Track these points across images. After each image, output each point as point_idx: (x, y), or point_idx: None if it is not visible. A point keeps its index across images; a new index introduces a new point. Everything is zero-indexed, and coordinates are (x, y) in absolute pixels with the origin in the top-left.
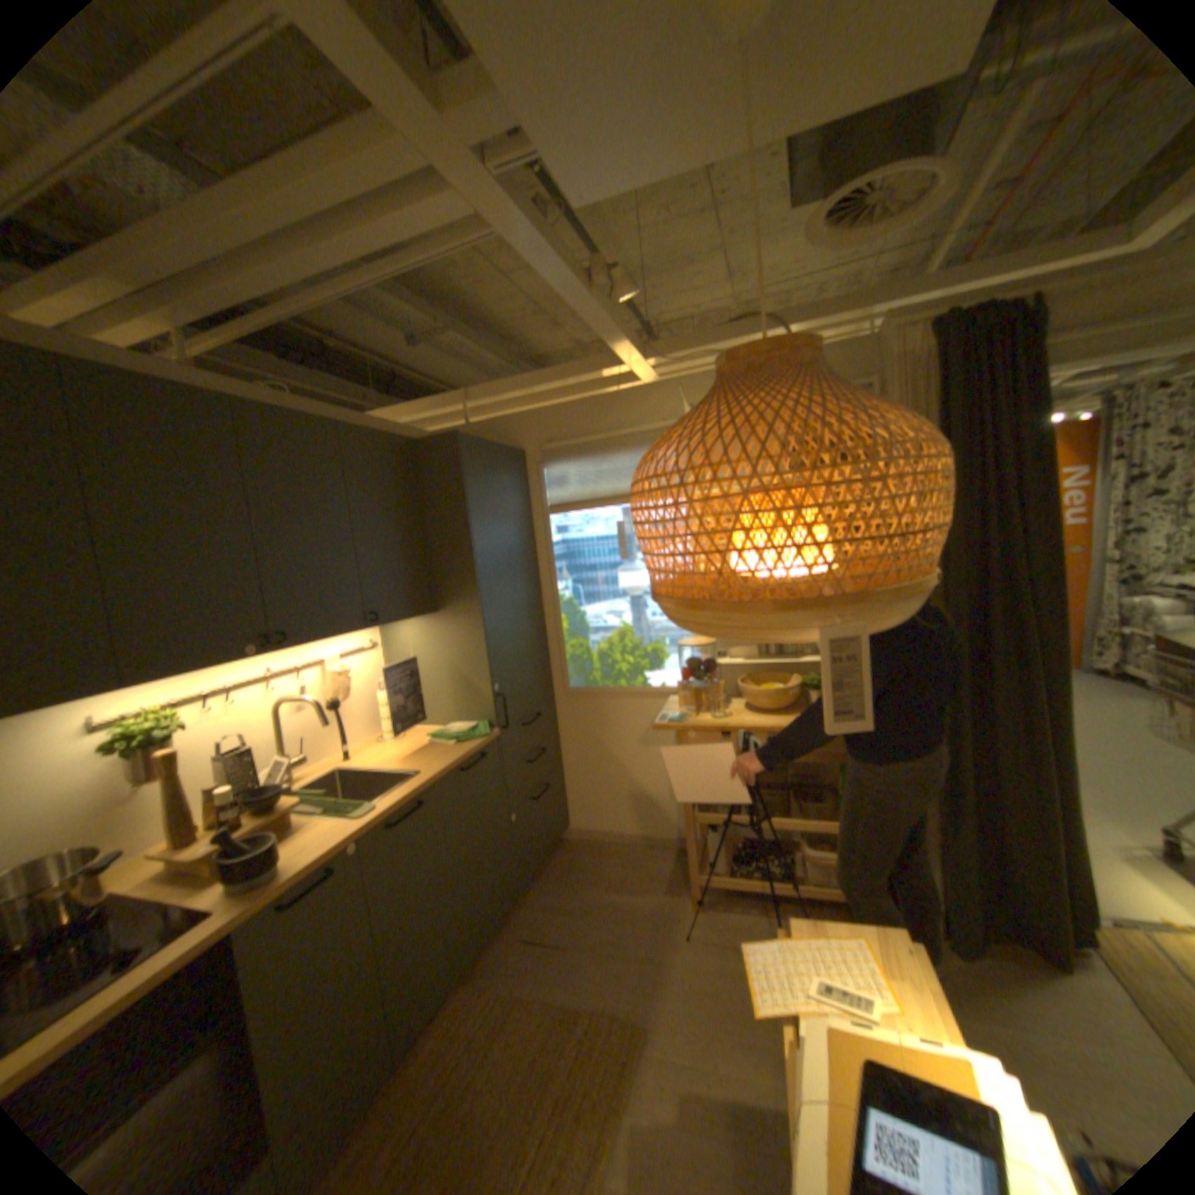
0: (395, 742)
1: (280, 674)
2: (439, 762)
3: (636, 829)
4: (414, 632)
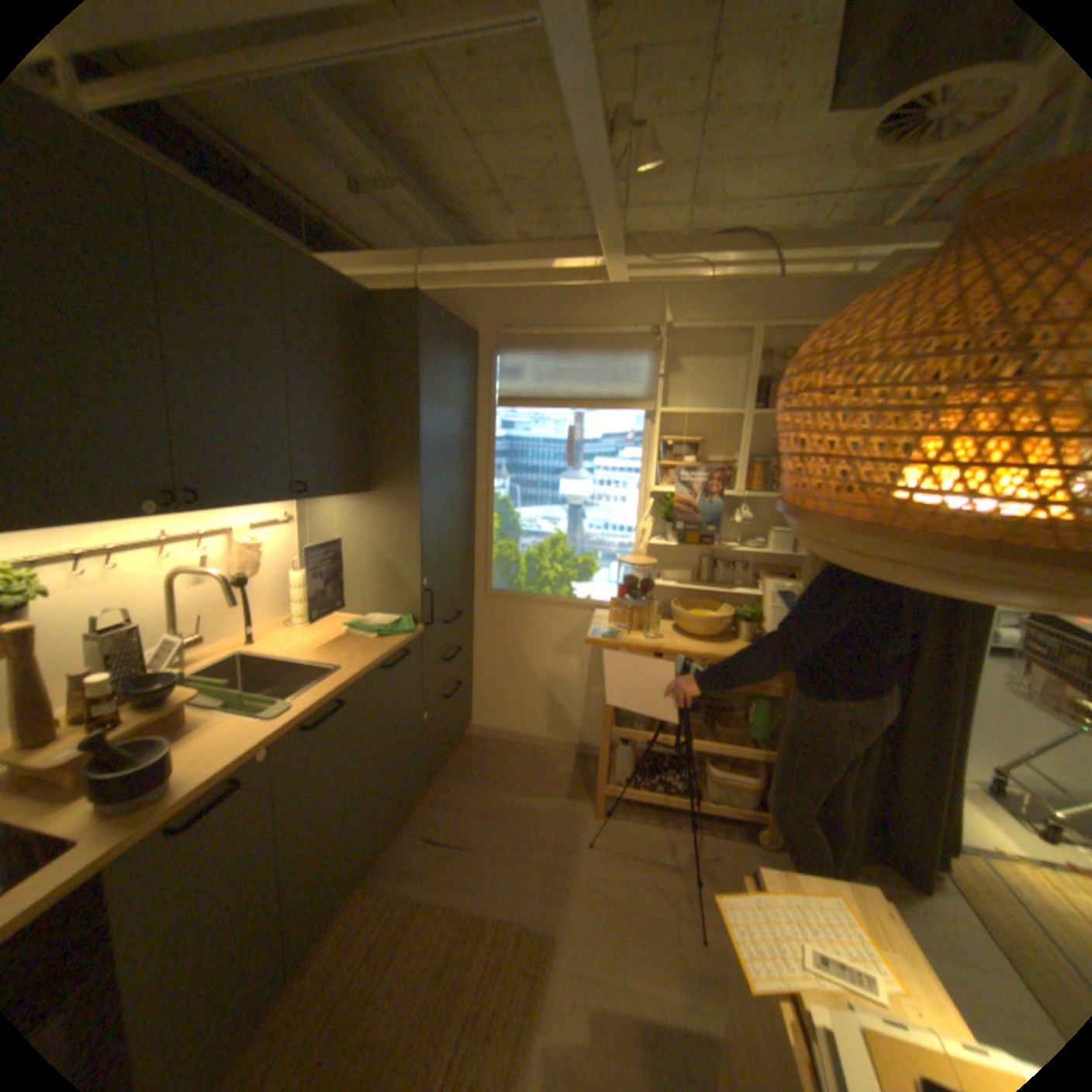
0: (308, 628)
1: (179, 538)
2: (361, 656)
3: (539, 731)
4: (340, 511)
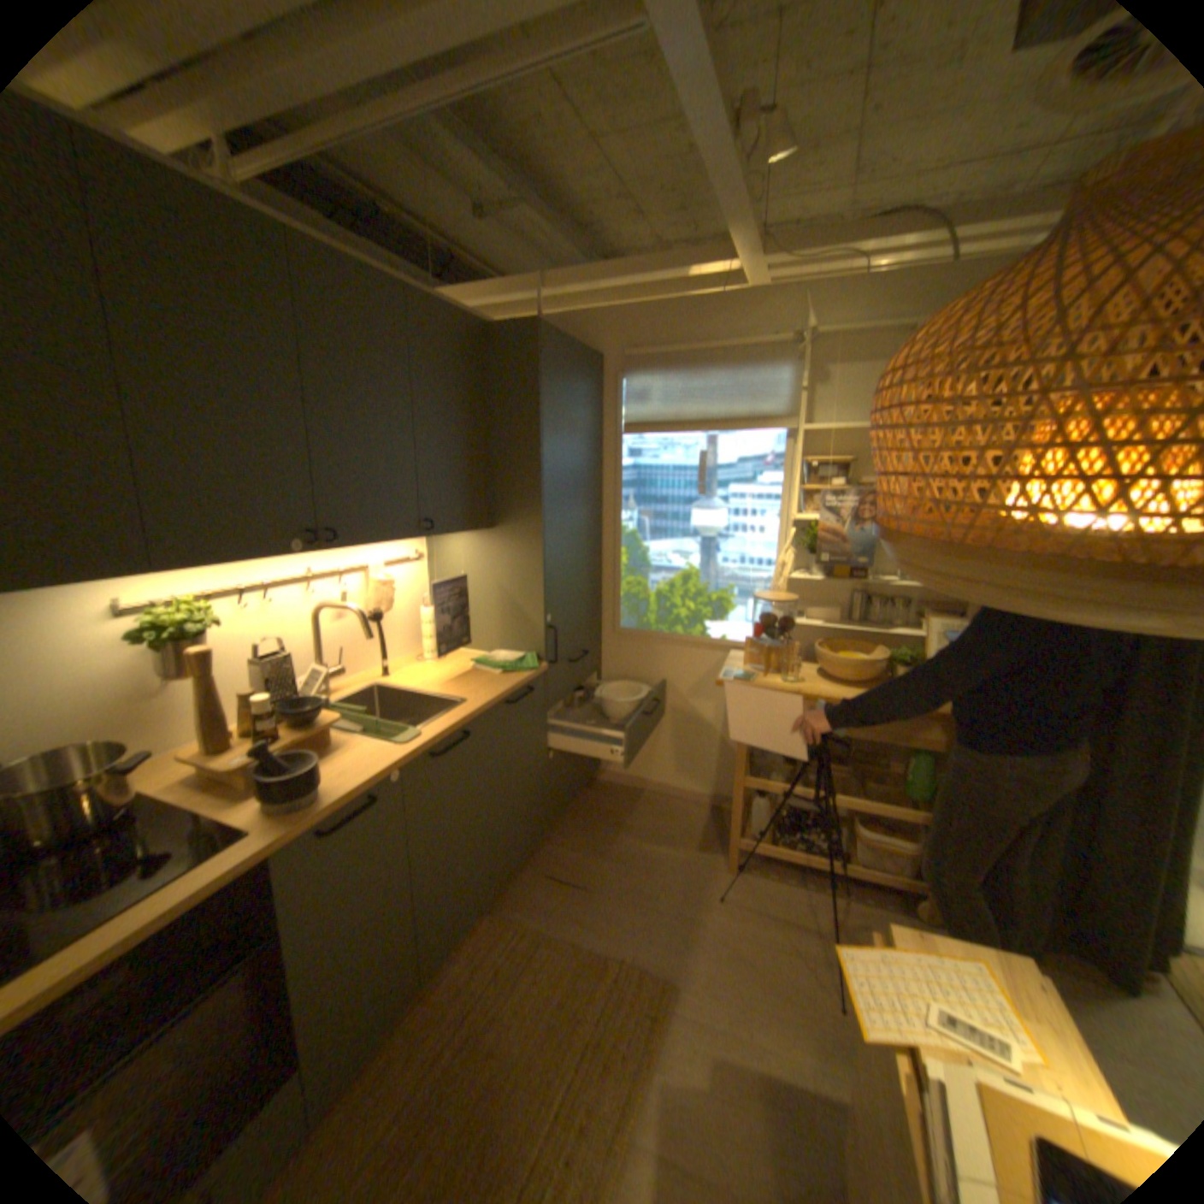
0: (437, 663)
1: (323, 575)
2: (486, 690)
3: (671, 779)
4: (466, 548)
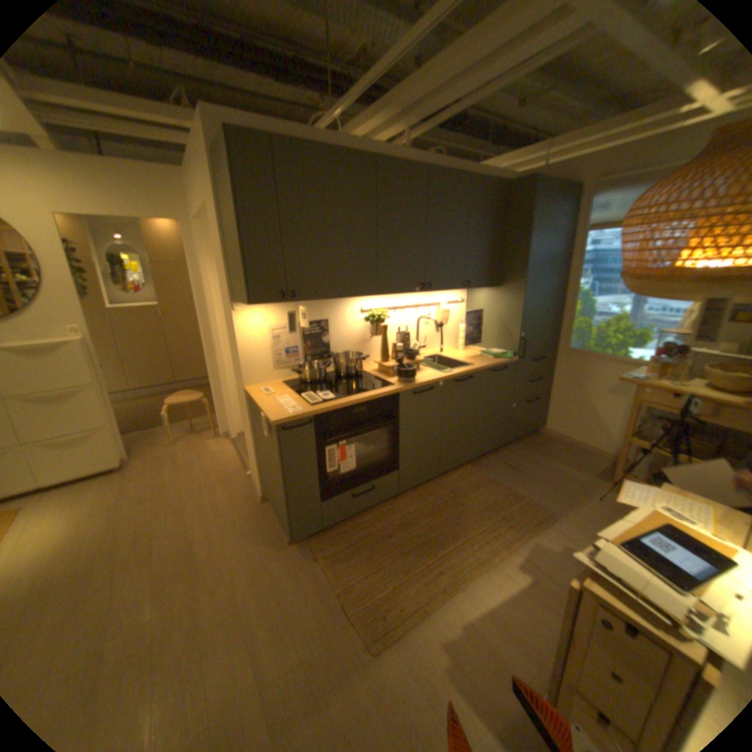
0: (463, 351)
1: (420, 305)
2: (483, 363)
3: (589, 441)
4: (484, 297)
